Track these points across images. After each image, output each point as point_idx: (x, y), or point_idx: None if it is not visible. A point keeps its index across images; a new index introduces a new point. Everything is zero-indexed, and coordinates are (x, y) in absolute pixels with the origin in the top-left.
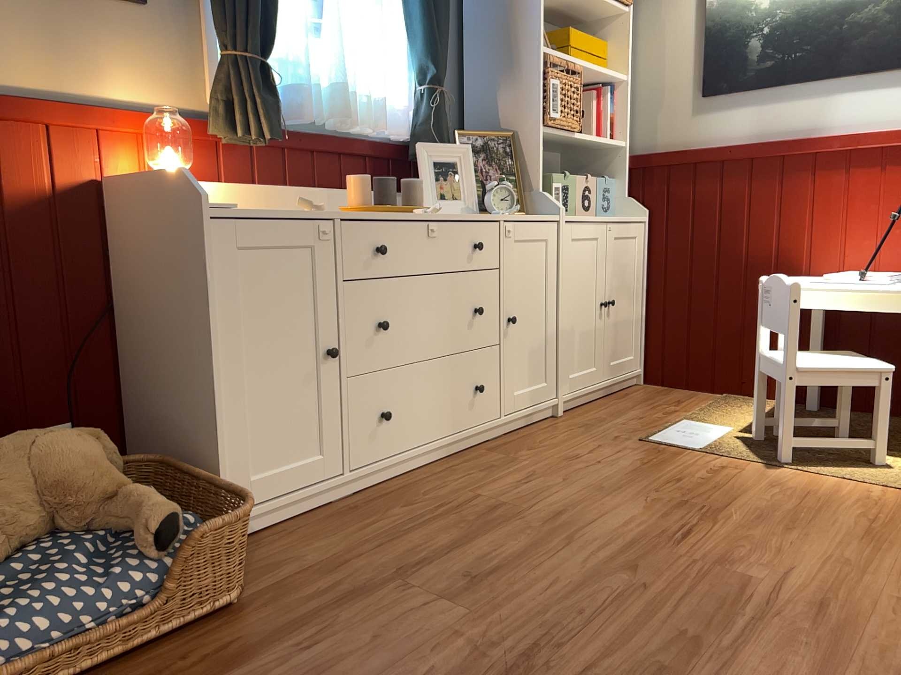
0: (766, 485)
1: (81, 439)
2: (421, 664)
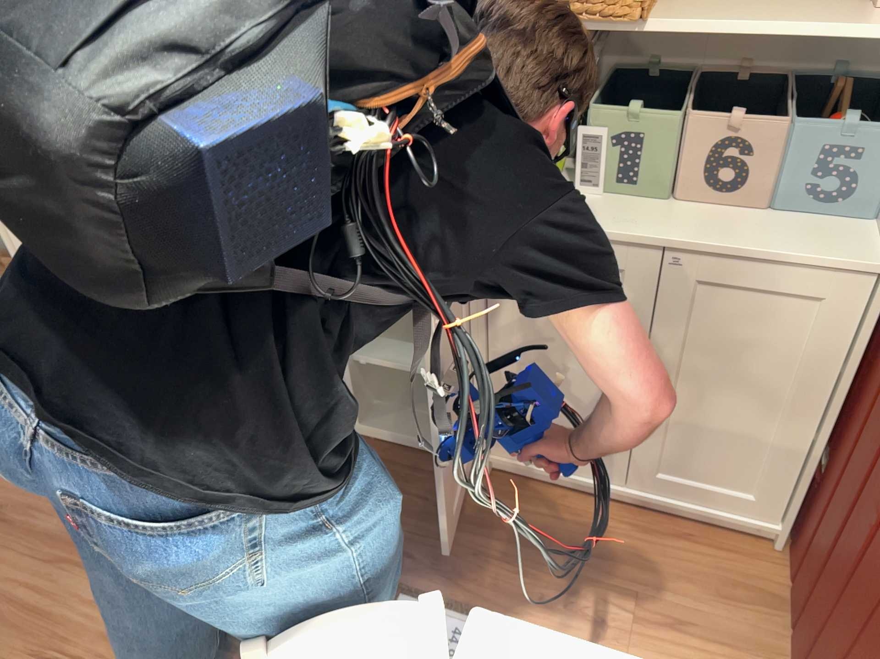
0: None
1: None
2: None
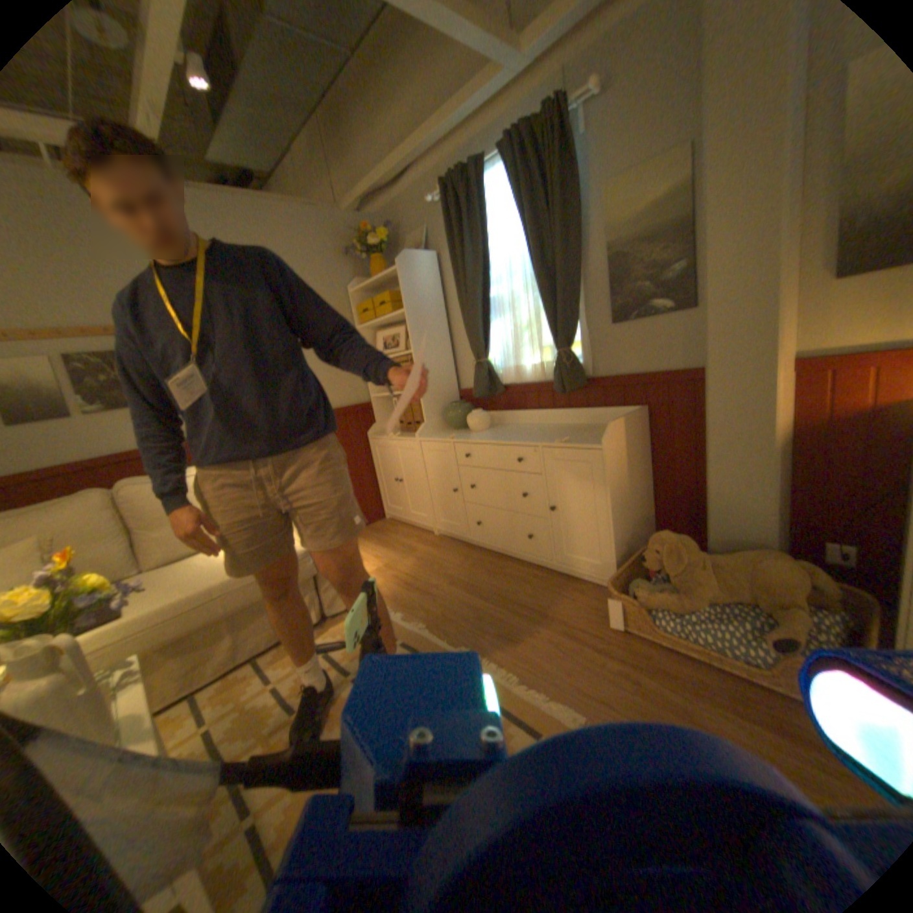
0: None
1: (792, 571)
2: None
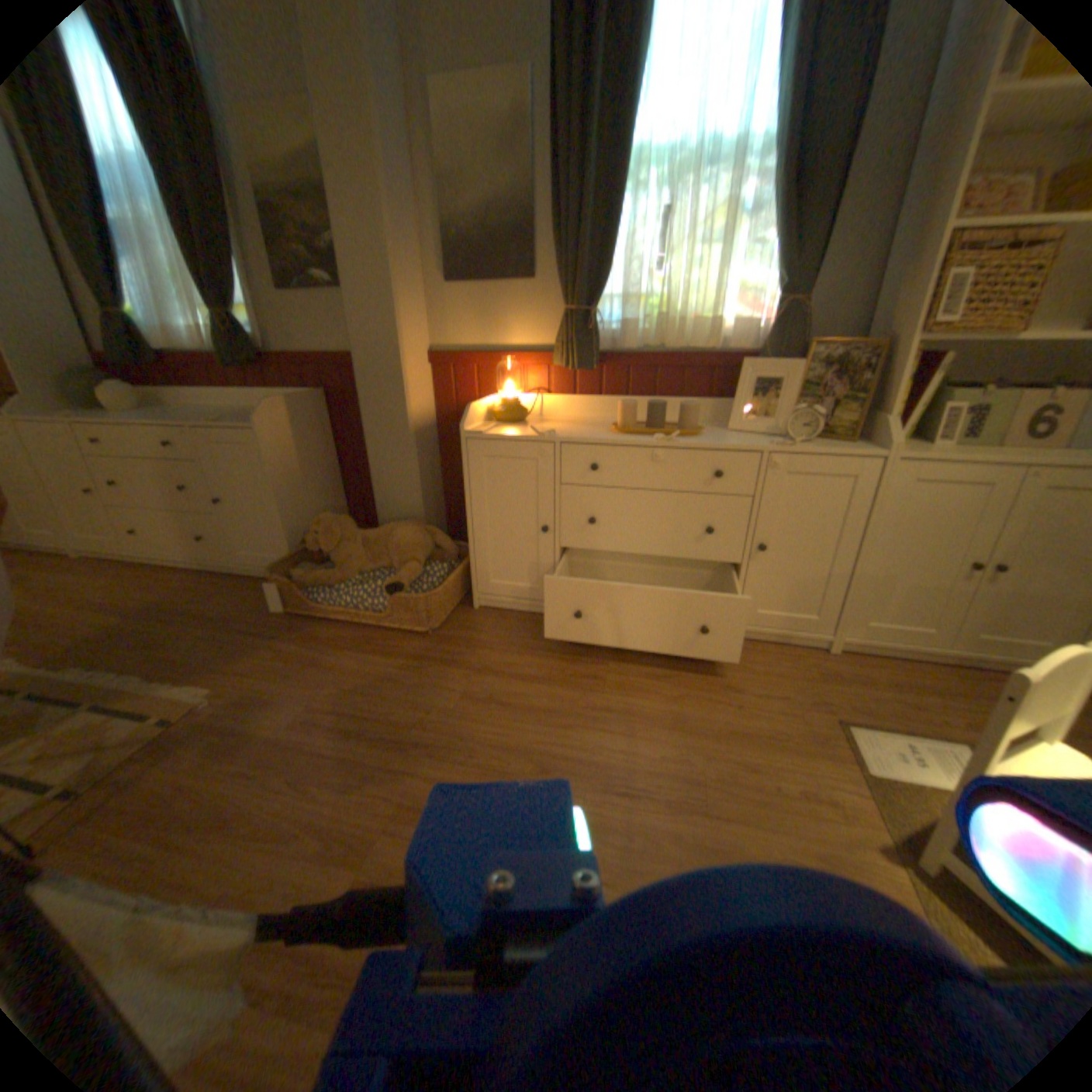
0: (821, 854)
1: (416, 533)
2: (401, 709)
